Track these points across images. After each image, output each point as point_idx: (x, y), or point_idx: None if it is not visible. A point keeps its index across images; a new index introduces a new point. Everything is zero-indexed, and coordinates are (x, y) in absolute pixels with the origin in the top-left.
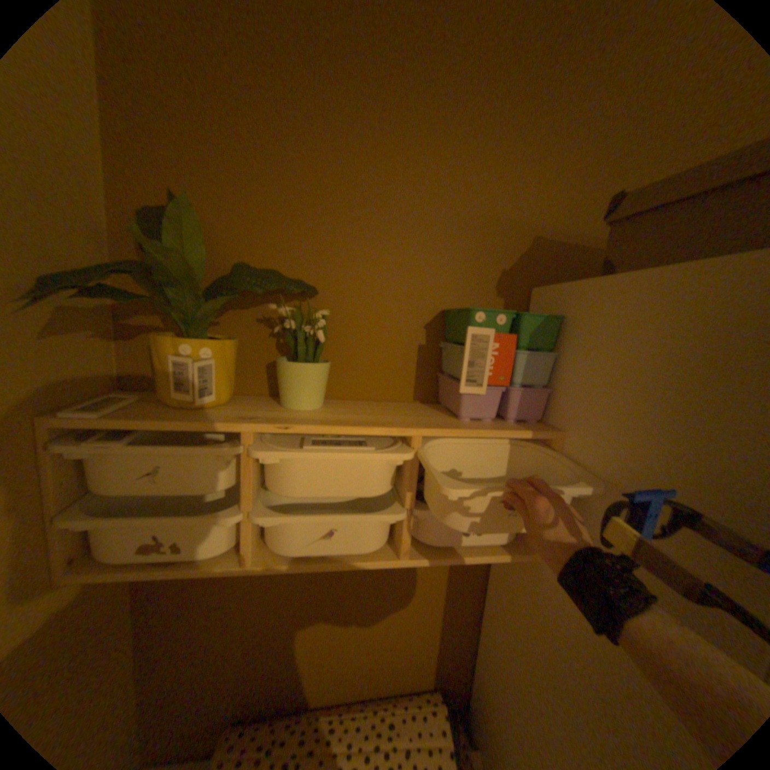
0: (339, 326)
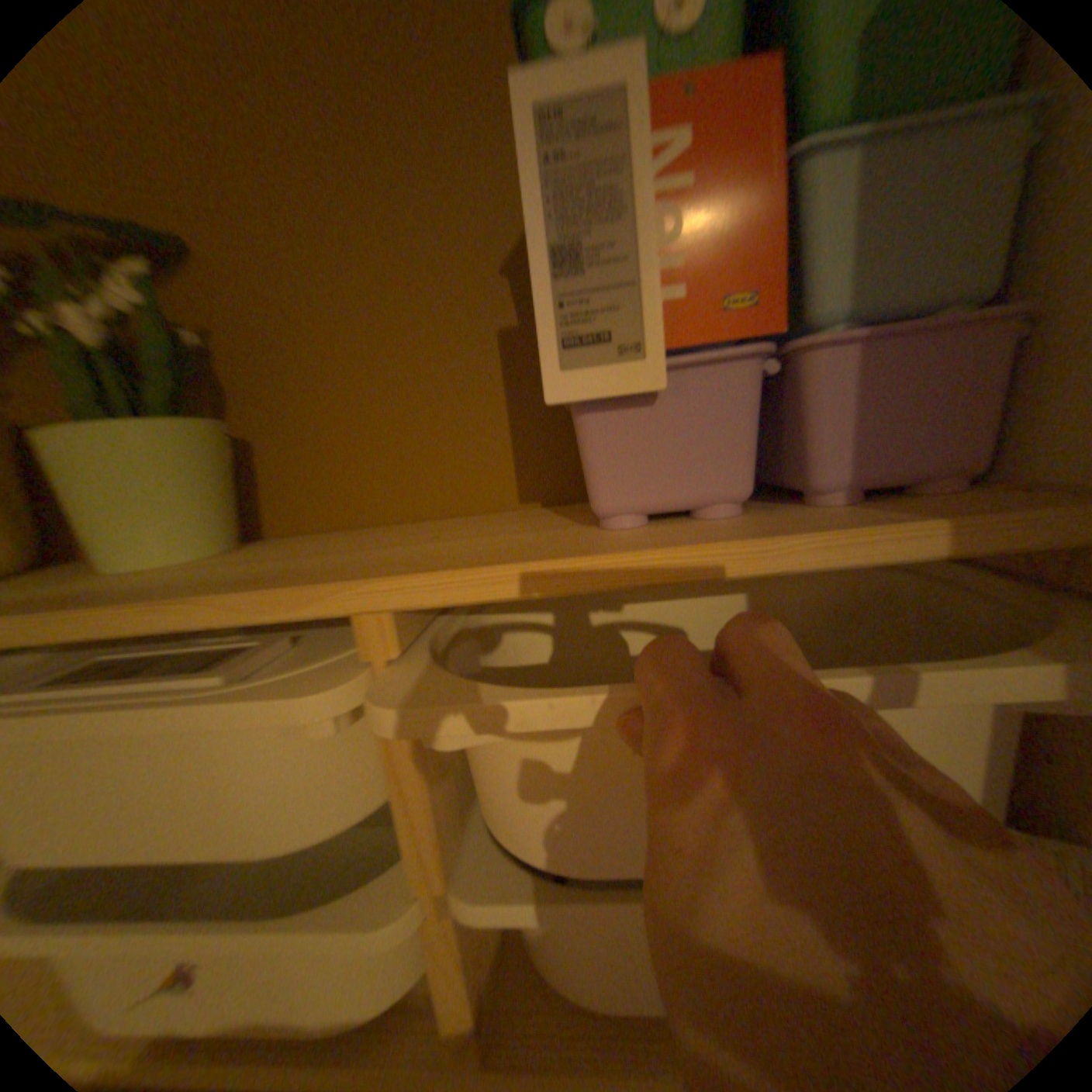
0: (264, 333)
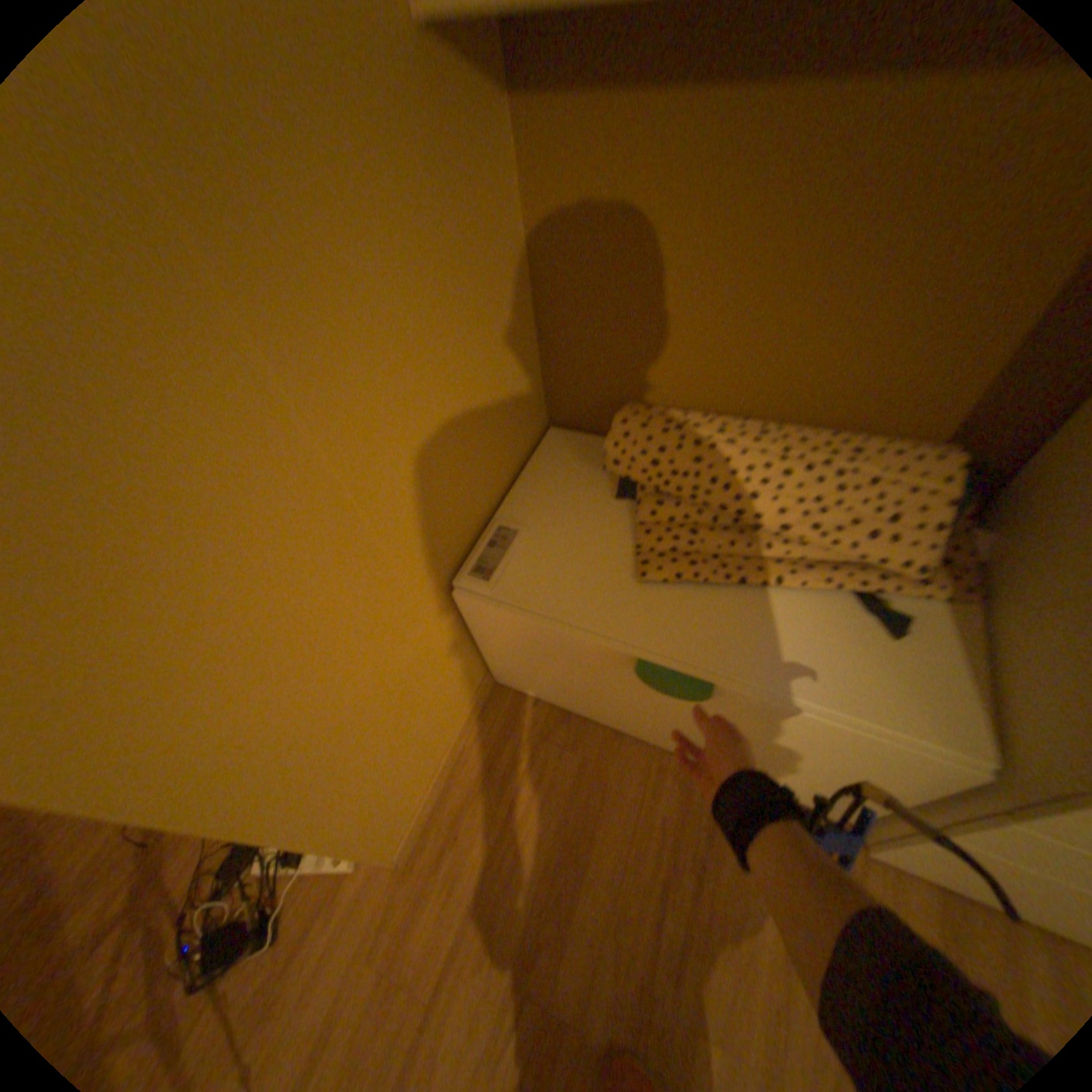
0: None
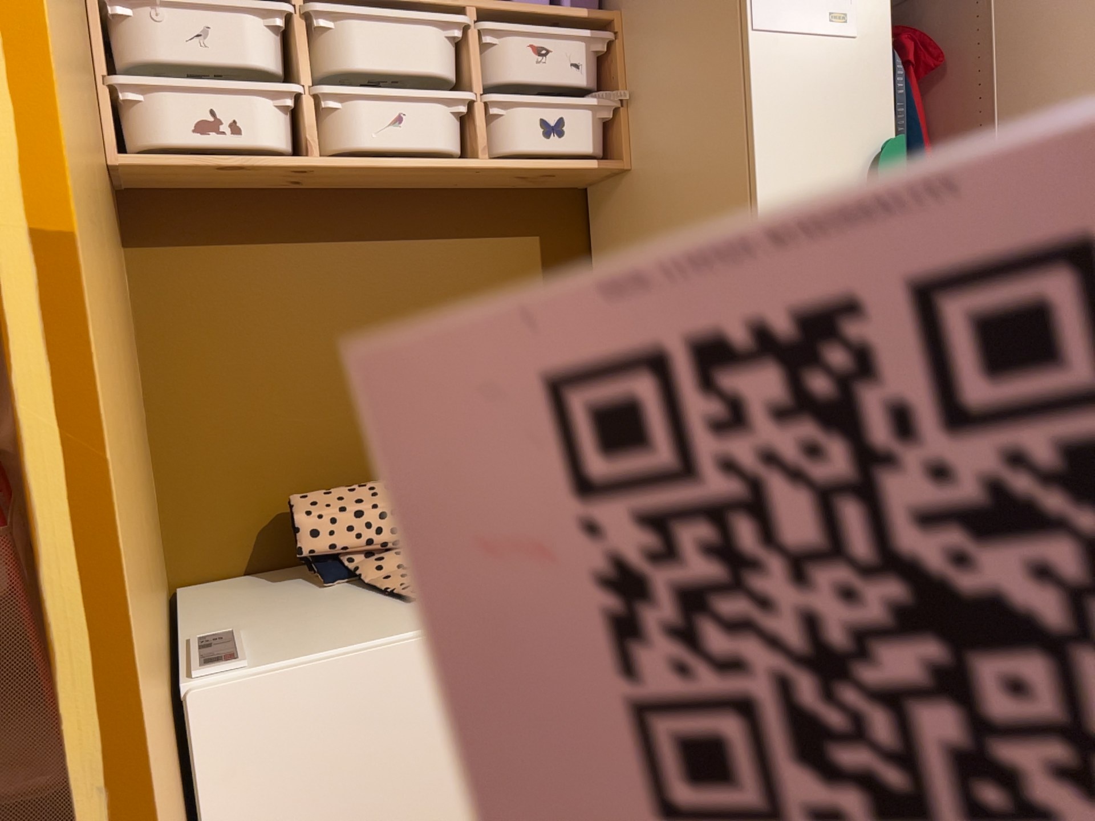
0: None
